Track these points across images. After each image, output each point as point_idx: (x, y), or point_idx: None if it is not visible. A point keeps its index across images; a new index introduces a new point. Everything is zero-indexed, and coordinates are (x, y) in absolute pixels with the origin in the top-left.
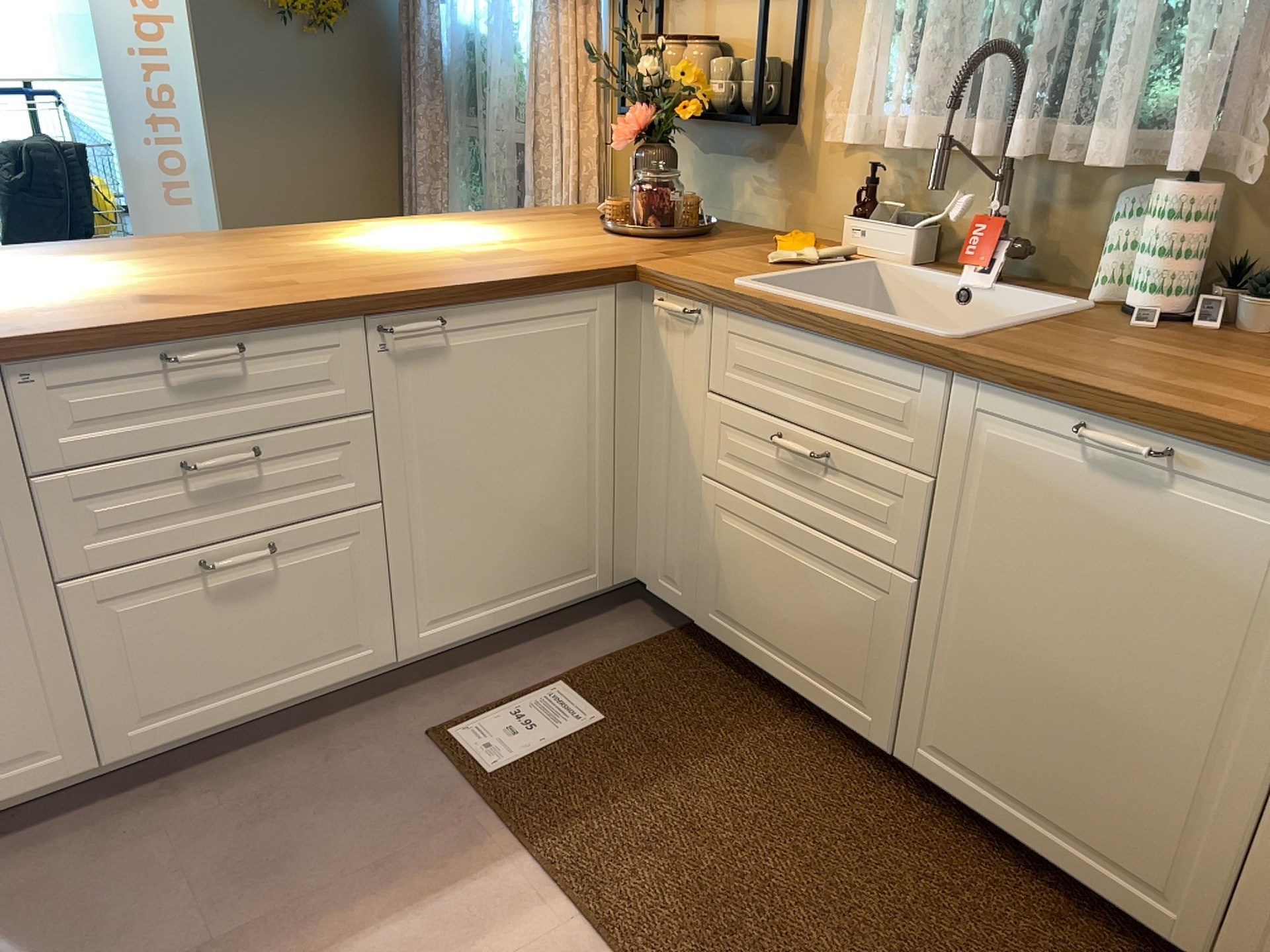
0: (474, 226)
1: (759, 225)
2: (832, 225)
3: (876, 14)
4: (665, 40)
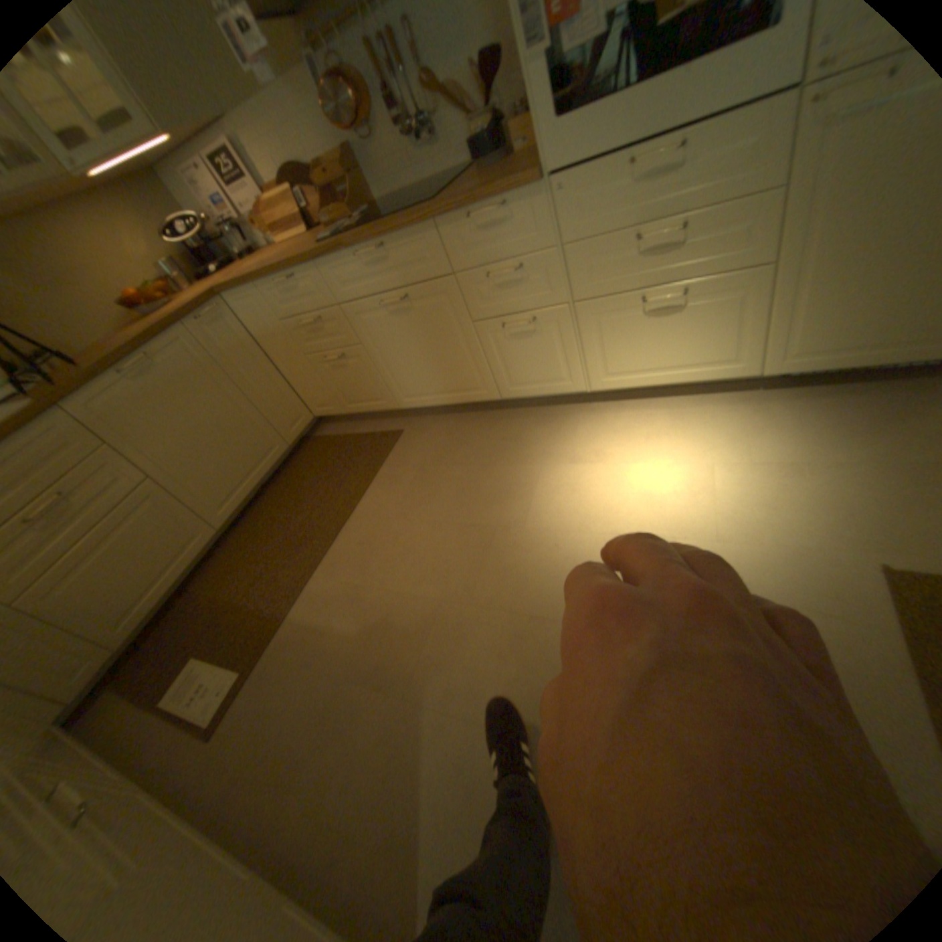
0: None
1: None
2: None
3: None
4: None
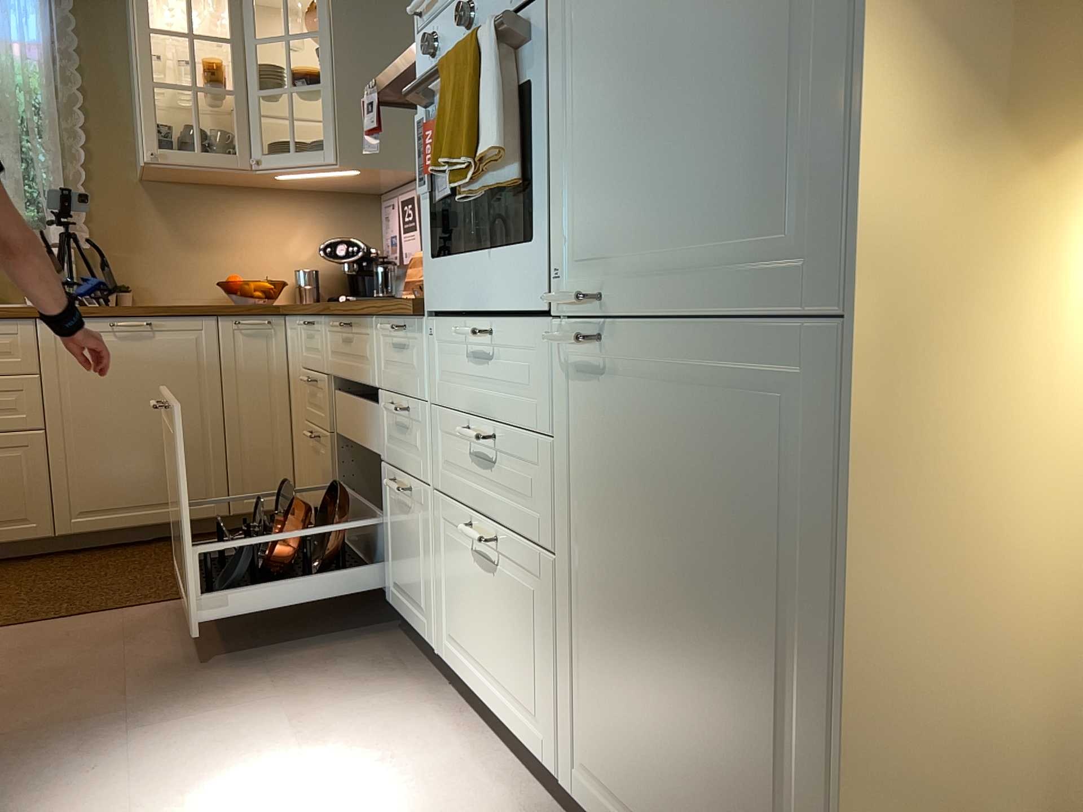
0: None
1: None
2: None
3: None
4: None
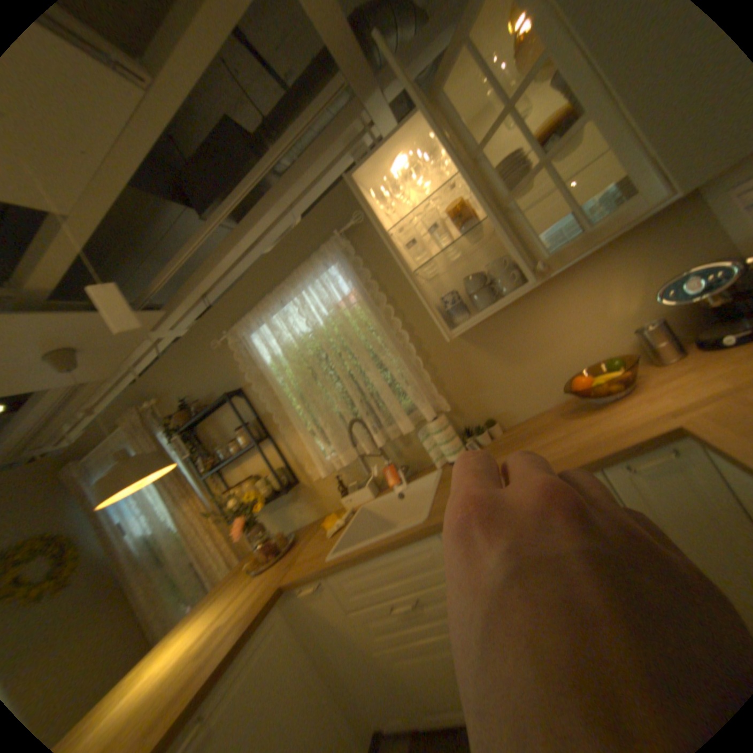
0: (191, 625)
1: (311, 521)
2: (337, 502)
3: (304, 433)
4: (234, 486)
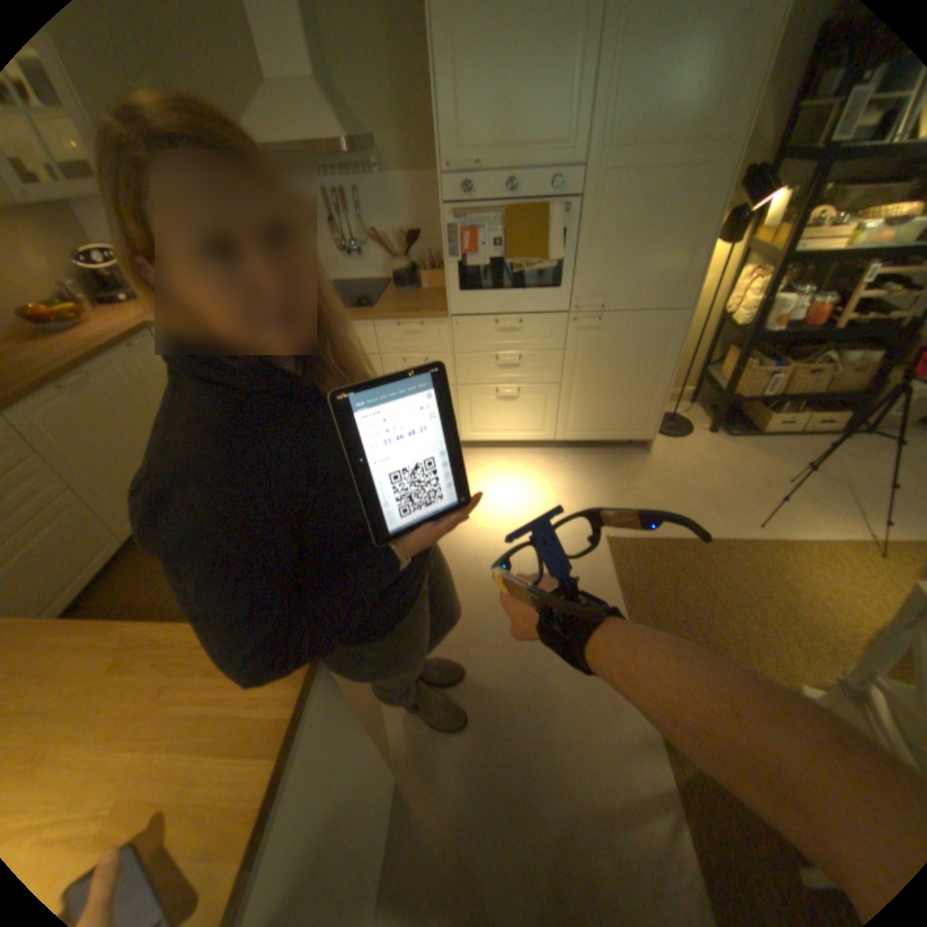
0: None
1: None
2: None
3: None
4: None
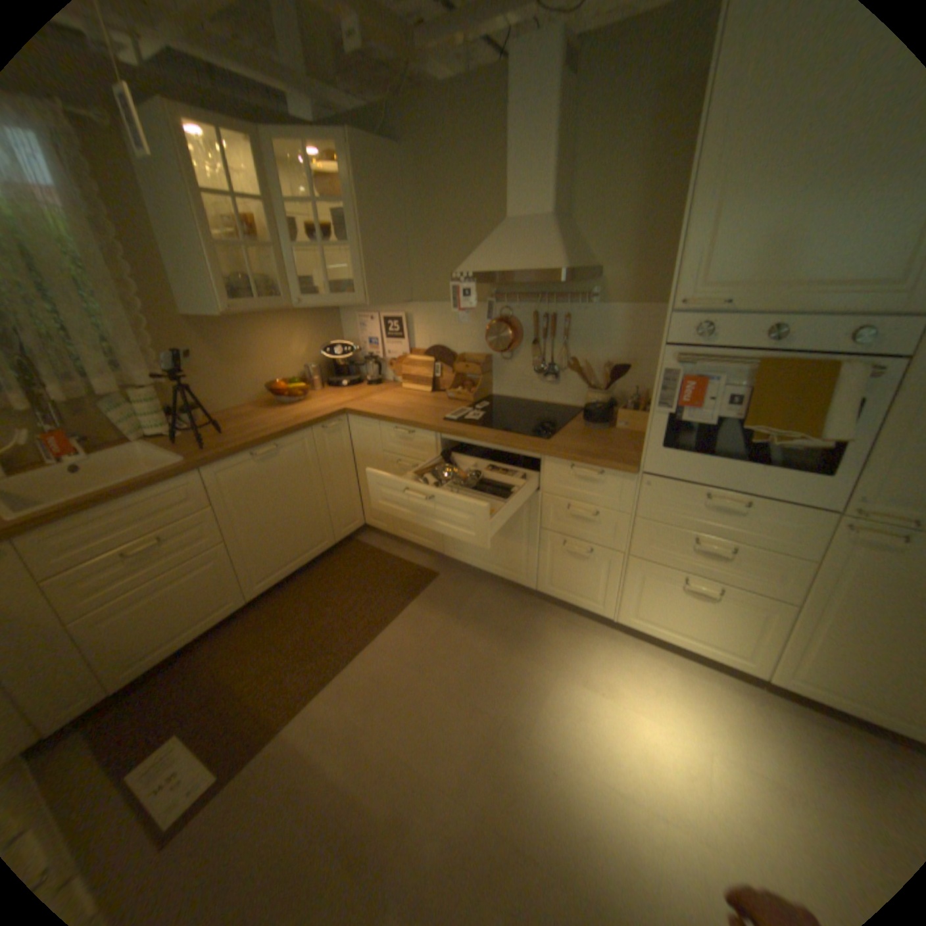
0: None
1: None
2: None
3: None
4: None
